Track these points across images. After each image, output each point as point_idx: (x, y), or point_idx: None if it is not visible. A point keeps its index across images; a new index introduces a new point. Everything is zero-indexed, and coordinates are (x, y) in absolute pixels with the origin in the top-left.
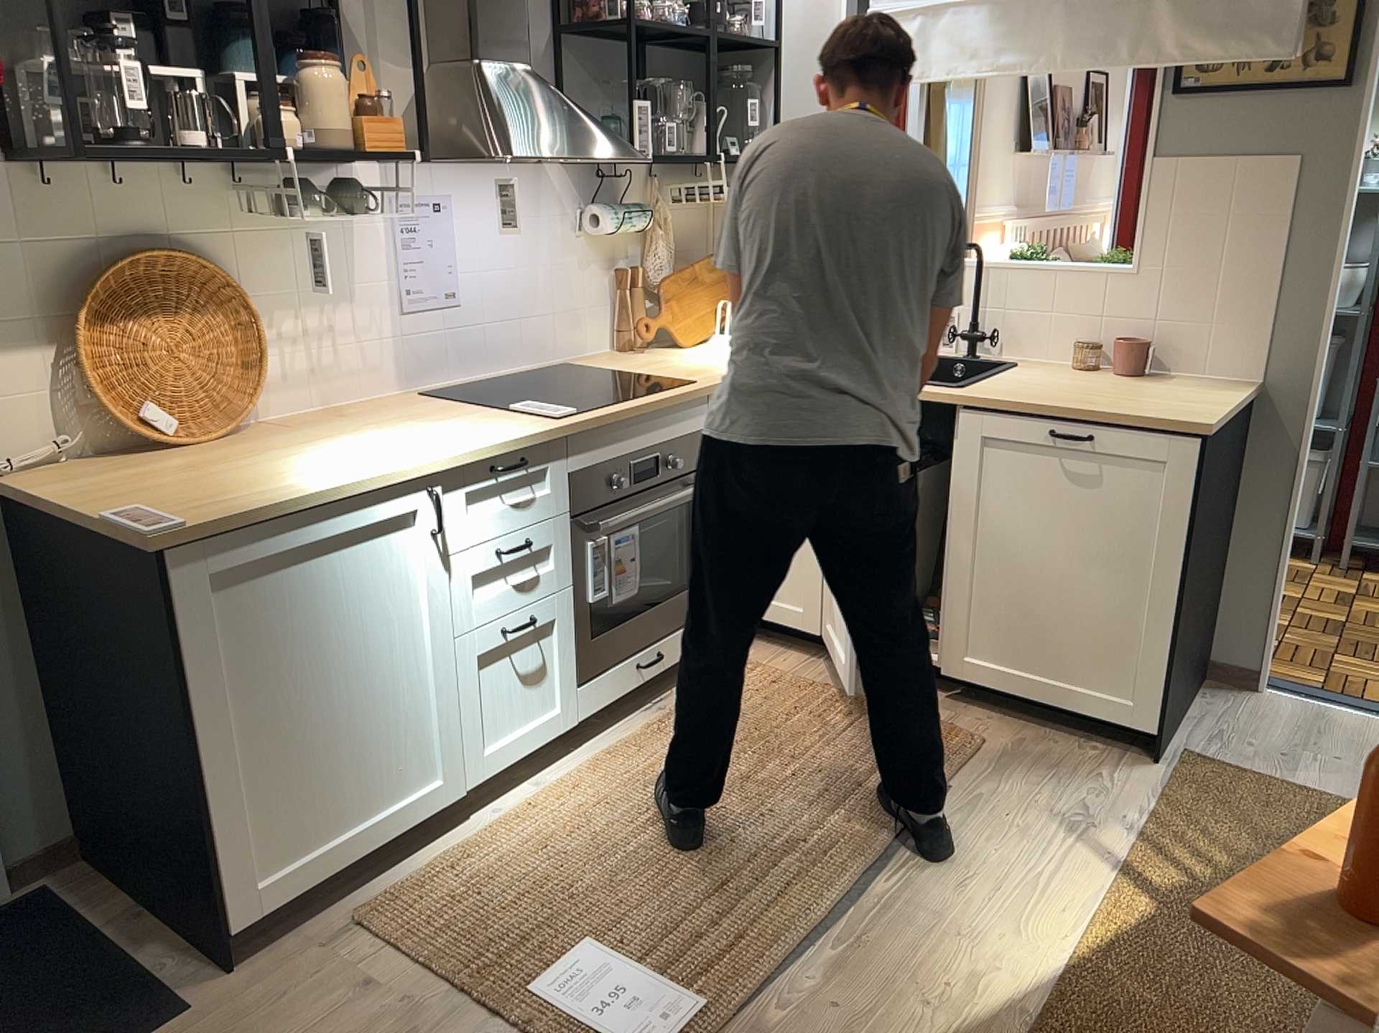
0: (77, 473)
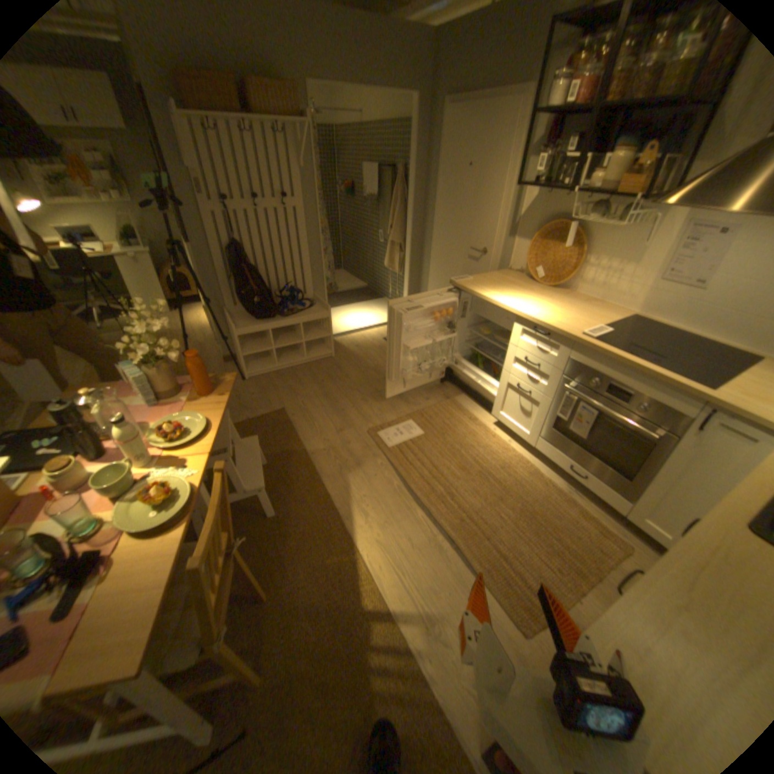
0: (511, 274)
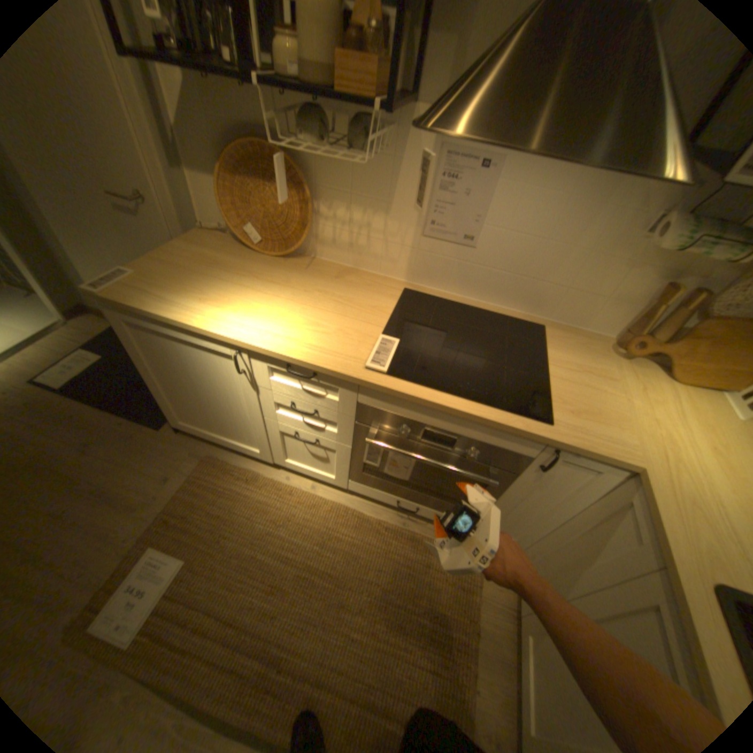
0: (209, 241)
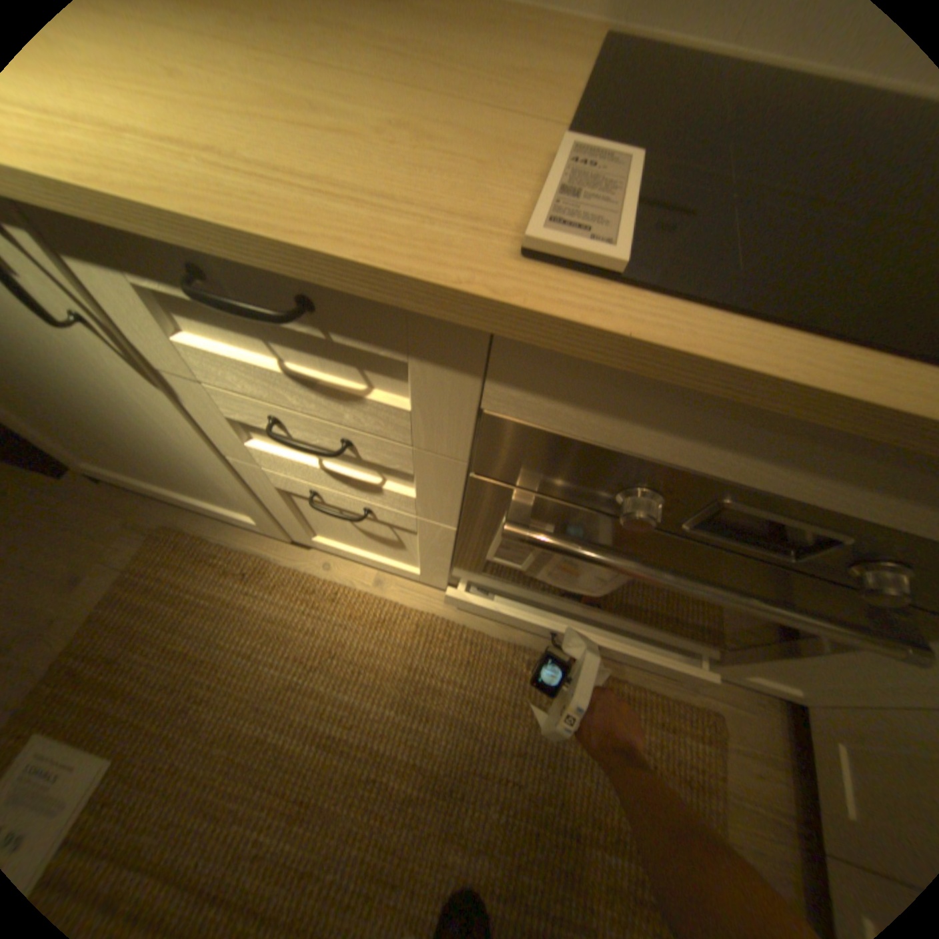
0: None
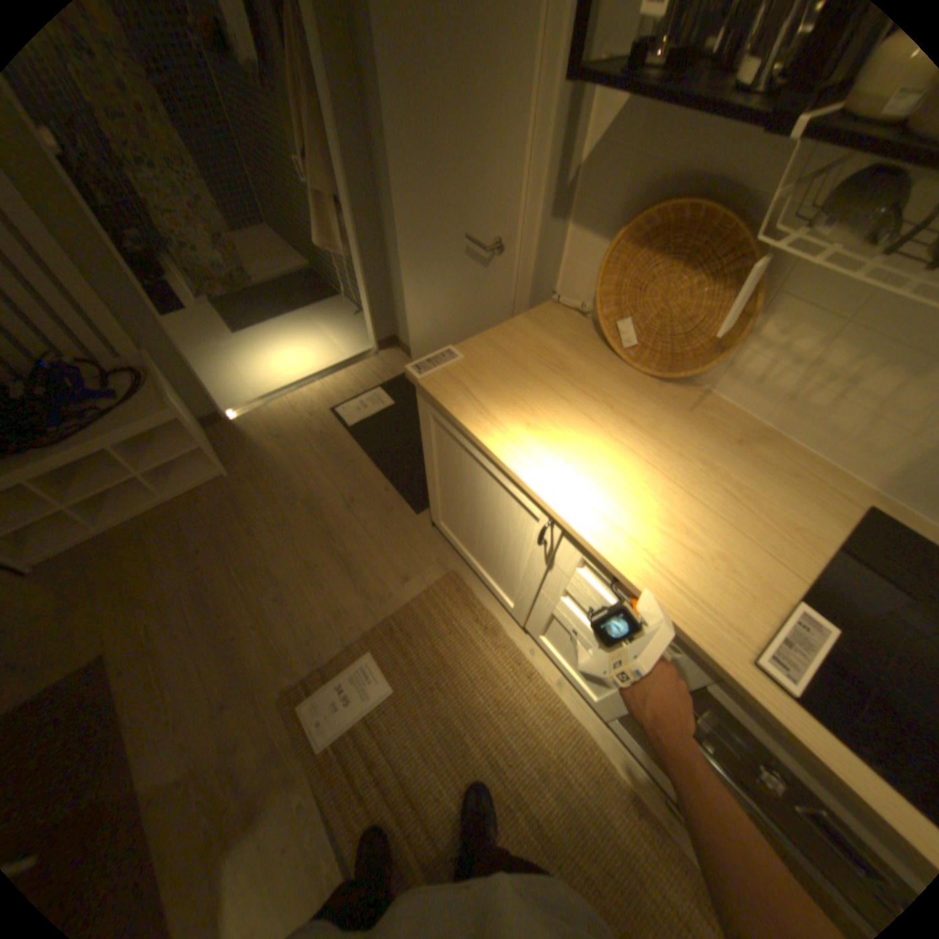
0: (562, 325)
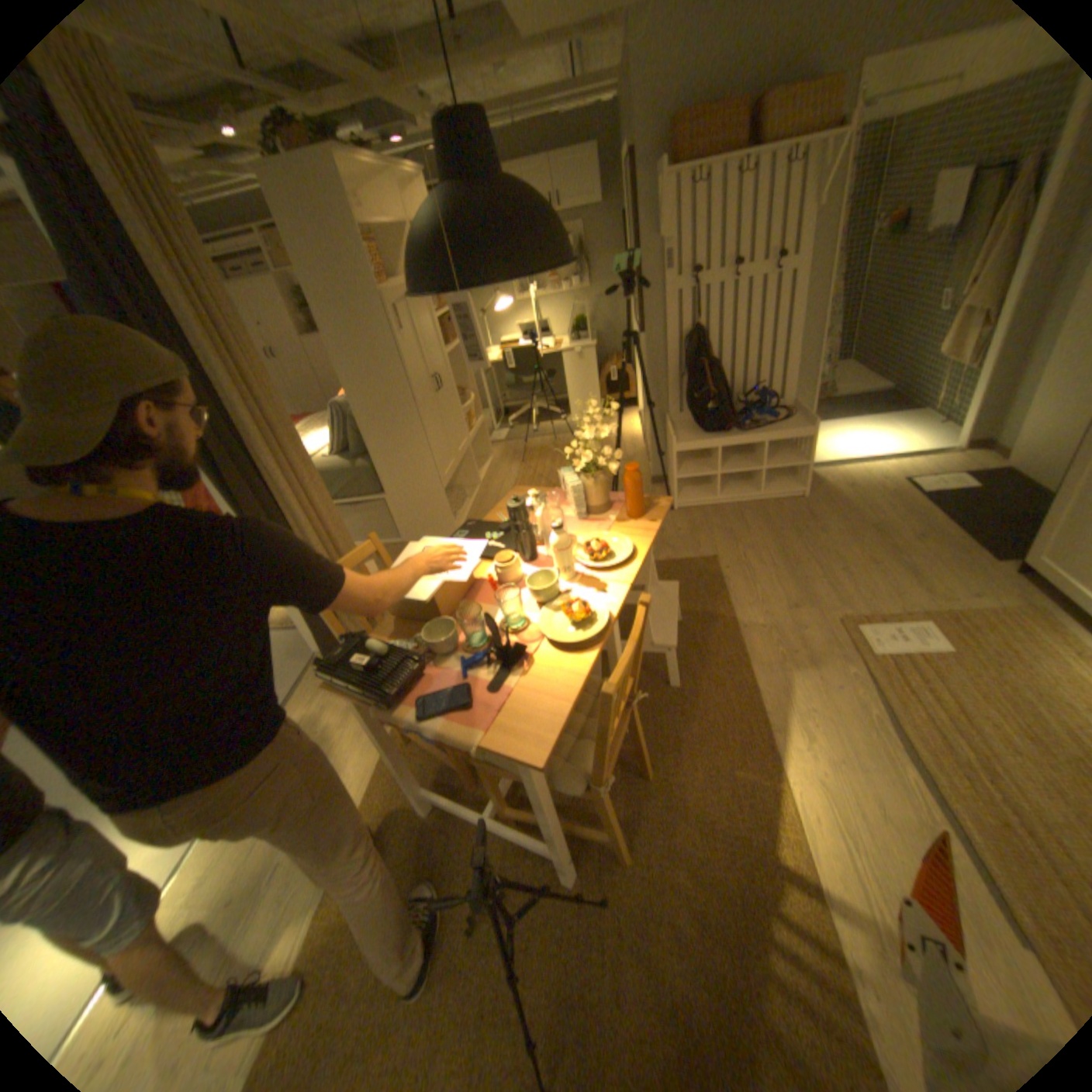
0: None
